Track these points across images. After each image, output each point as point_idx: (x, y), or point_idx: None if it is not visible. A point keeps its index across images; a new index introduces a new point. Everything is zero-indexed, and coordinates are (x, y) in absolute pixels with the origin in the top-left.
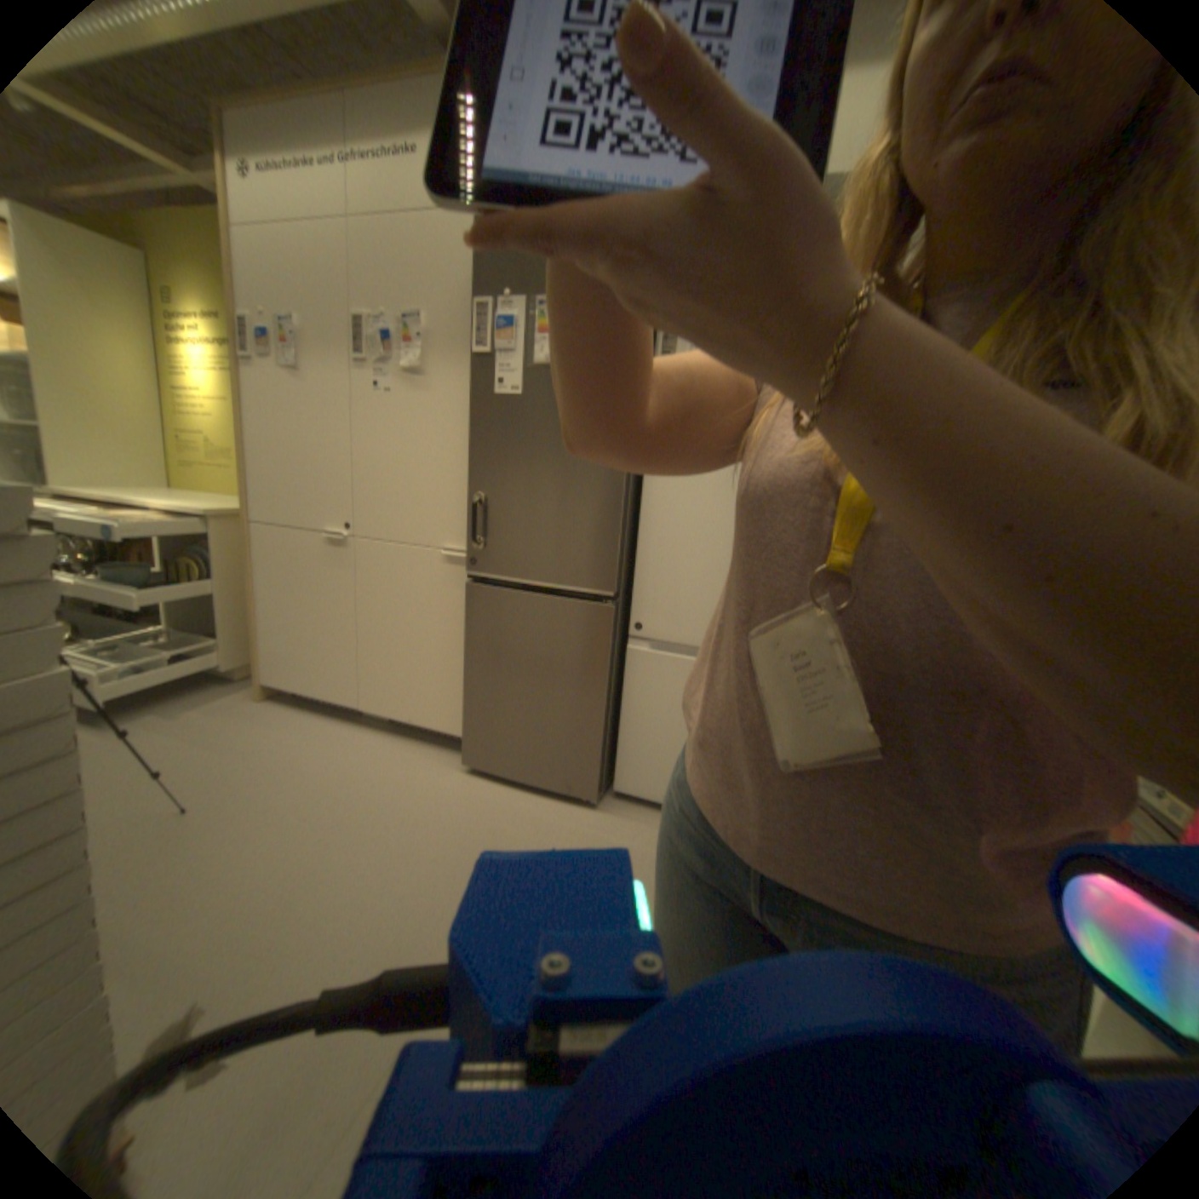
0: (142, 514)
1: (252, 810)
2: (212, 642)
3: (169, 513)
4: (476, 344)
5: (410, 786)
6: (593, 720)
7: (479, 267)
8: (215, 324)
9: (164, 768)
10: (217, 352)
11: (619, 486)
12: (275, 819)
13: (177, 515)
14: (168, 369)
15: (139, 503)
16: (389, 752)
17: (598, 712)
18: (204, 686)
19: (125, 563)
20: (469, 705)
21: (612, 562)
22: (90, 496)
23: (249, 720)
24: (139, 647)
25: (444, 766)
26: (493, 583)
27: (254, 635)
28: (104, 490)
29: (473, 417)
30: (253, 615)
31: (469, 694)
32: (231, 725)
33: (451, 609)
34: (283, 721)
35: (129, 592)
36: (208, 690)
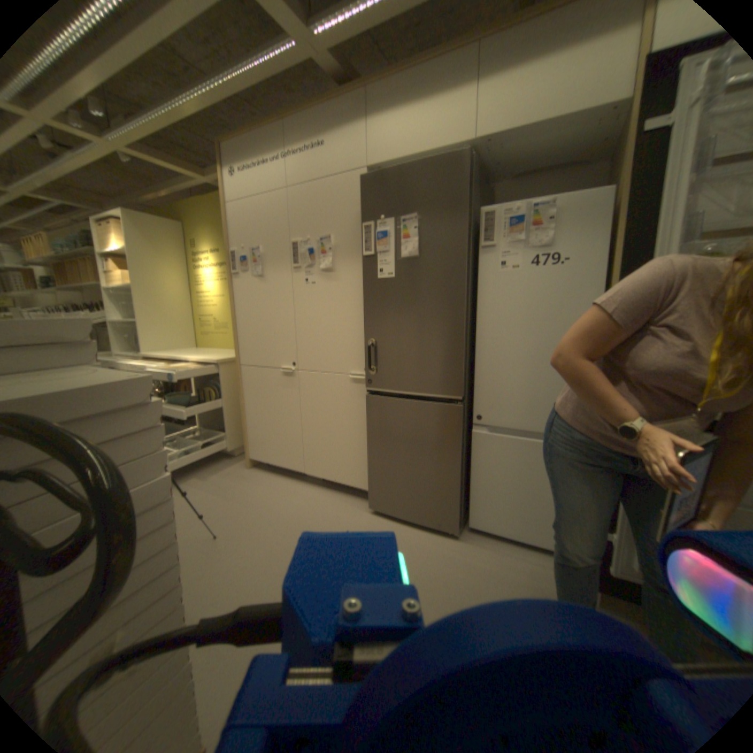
0: (186, 364)
1: (251, 536)
2: (223, 434)
3: (199, 363)
4: (364, 249)
5: (339, 522)
6: (453, 480)
7: (363, 203)
8: (217, 255)
9: (203, 509)
10: (219, 270)
11: (462, 328)
12: (264, 543)
13: (203, 363)
14: (195, 282)
15: (184, 358)
16: (325, 499)
17: (456, 475)
18: (220, 459)
19: (178, 391)
20: (371, 471)
21: (460, 376)
22: (160, 356)
23: (245, 480)
24: (187, 439)
25: (358, 508)
26: (382, 393)
27: (245, 429)
28: (166, 351)
29: (364, 293)
30: (244, 418)
31: (371, 464)
32: (236, 483)
33: (357, 410)
34: (263, 480)
35: (181, 408)
36: (222, 462)
